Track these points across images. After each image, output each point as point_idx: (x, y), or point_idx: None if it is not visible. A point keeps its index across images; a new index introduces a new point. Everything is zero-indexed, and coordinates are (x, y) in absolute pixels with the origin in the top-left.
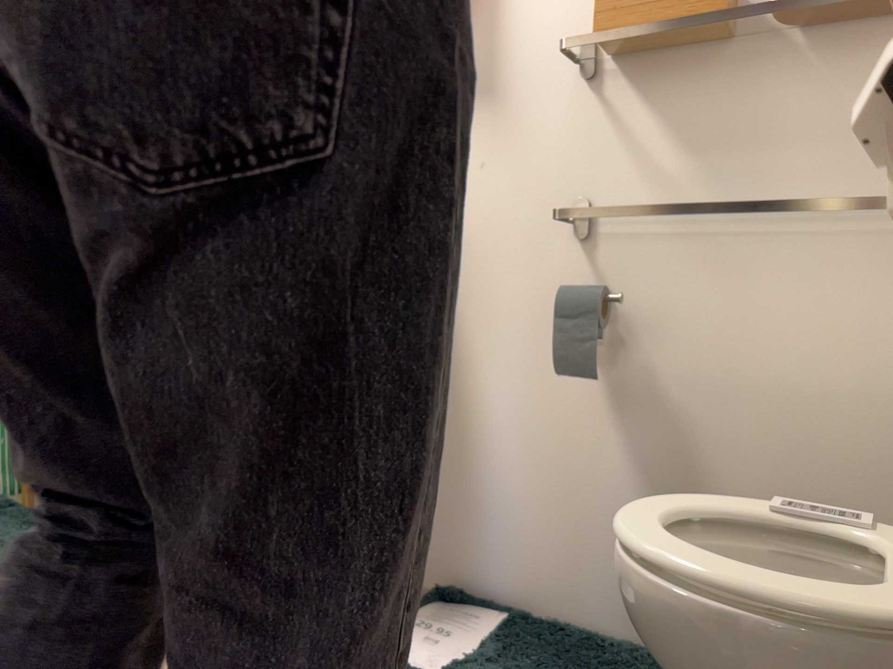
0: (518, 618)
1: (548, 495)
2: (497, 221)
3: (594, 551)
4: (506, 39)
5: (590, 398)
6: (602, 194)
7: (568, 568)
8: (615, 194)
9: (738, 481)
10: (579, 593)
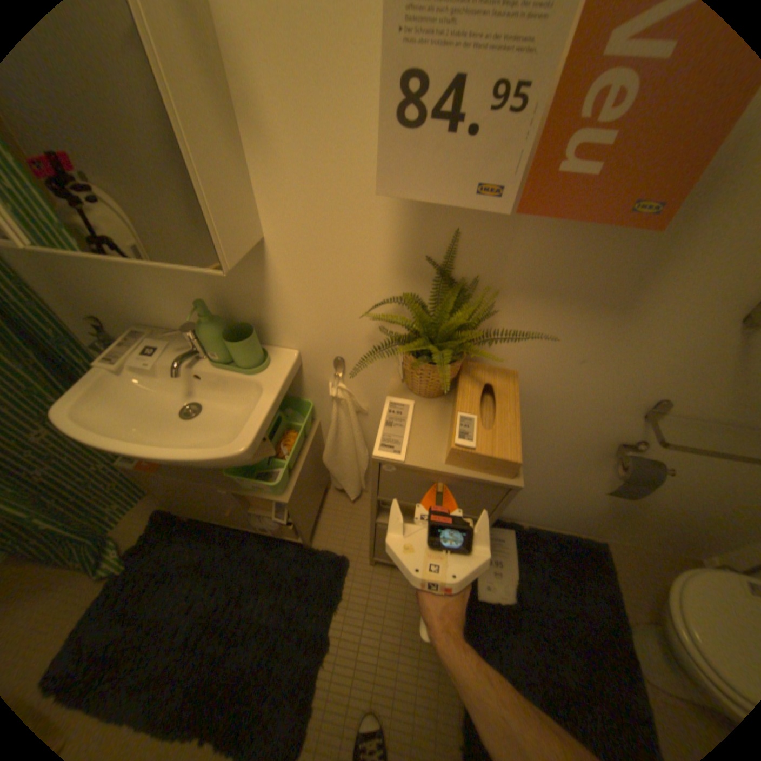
0: (522, 536)
1: (549, 498)
2: (579, 396)
3: (566, 513)
4: (682, 257)
5: (601, 479)
6: (687, 399)
7: (548, 515)
8: (698, 401)
9: (667, 507)
10: (550, 520)
